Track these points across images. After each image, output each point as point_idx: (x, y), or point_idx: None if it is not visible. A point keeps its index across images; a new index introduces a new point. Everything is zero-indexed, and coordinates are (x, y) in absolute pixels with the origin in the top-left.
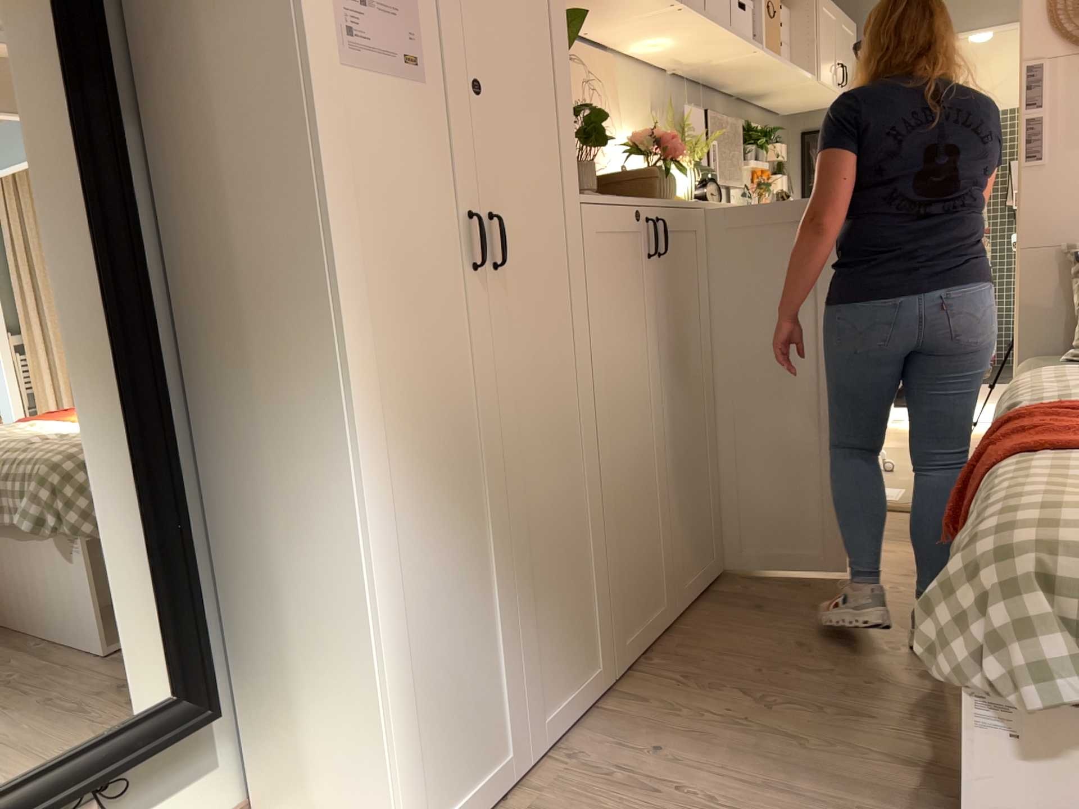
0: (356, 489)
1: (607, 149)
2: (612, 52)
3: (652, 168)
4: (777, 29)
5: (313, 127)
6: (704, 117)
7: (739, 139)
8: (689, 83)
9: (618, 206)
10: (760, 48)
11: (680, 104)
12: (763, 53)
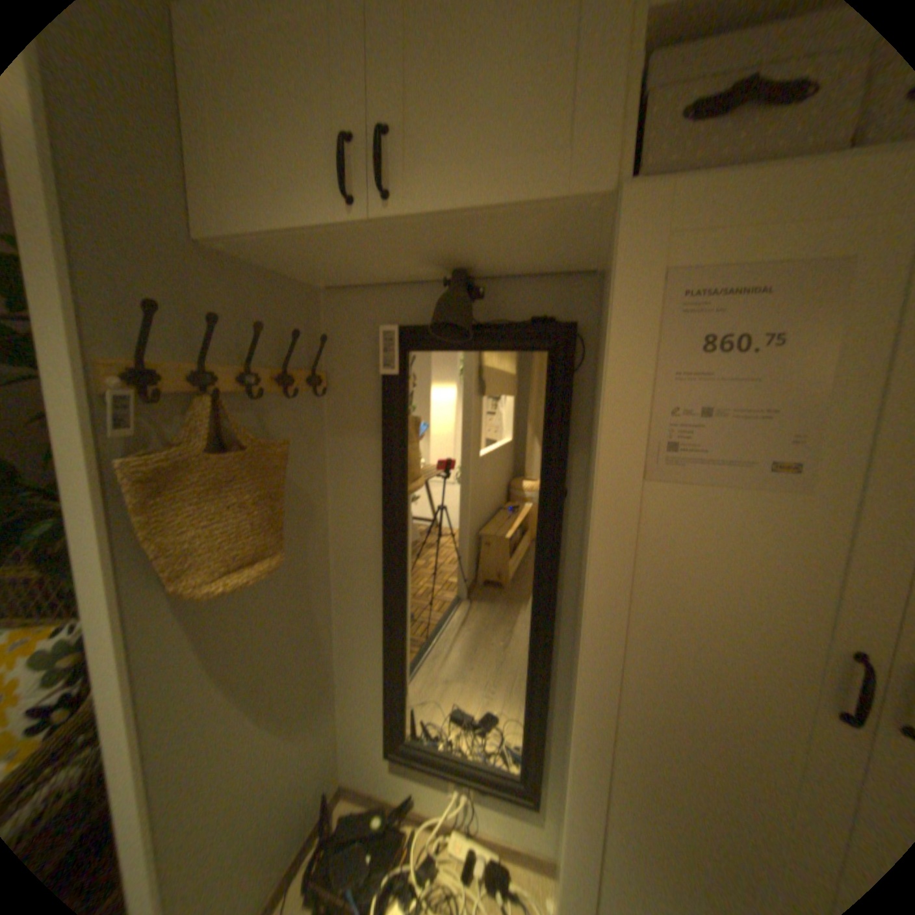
0: (570, 824)
1: None
2: None
3: None
4: None
5: (595, 540)
6: None
7: None
8: None
9: None
10: None
11: None
12: None
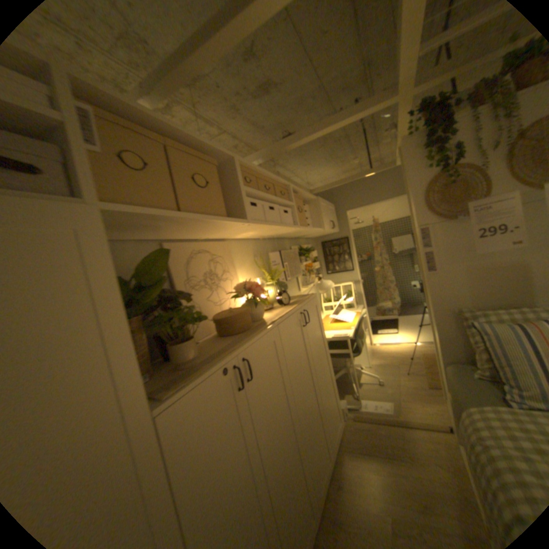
0: None
1: (224, 293)
2: (227, 239)
3: (244, 311)
4: (304, 215)
5: None
6: (281, 250)
7: (297, 254)
8: (272, 239)
9: (204, 380)
10: (297, 226)
11: (267, 251)
12: (299, 228)
